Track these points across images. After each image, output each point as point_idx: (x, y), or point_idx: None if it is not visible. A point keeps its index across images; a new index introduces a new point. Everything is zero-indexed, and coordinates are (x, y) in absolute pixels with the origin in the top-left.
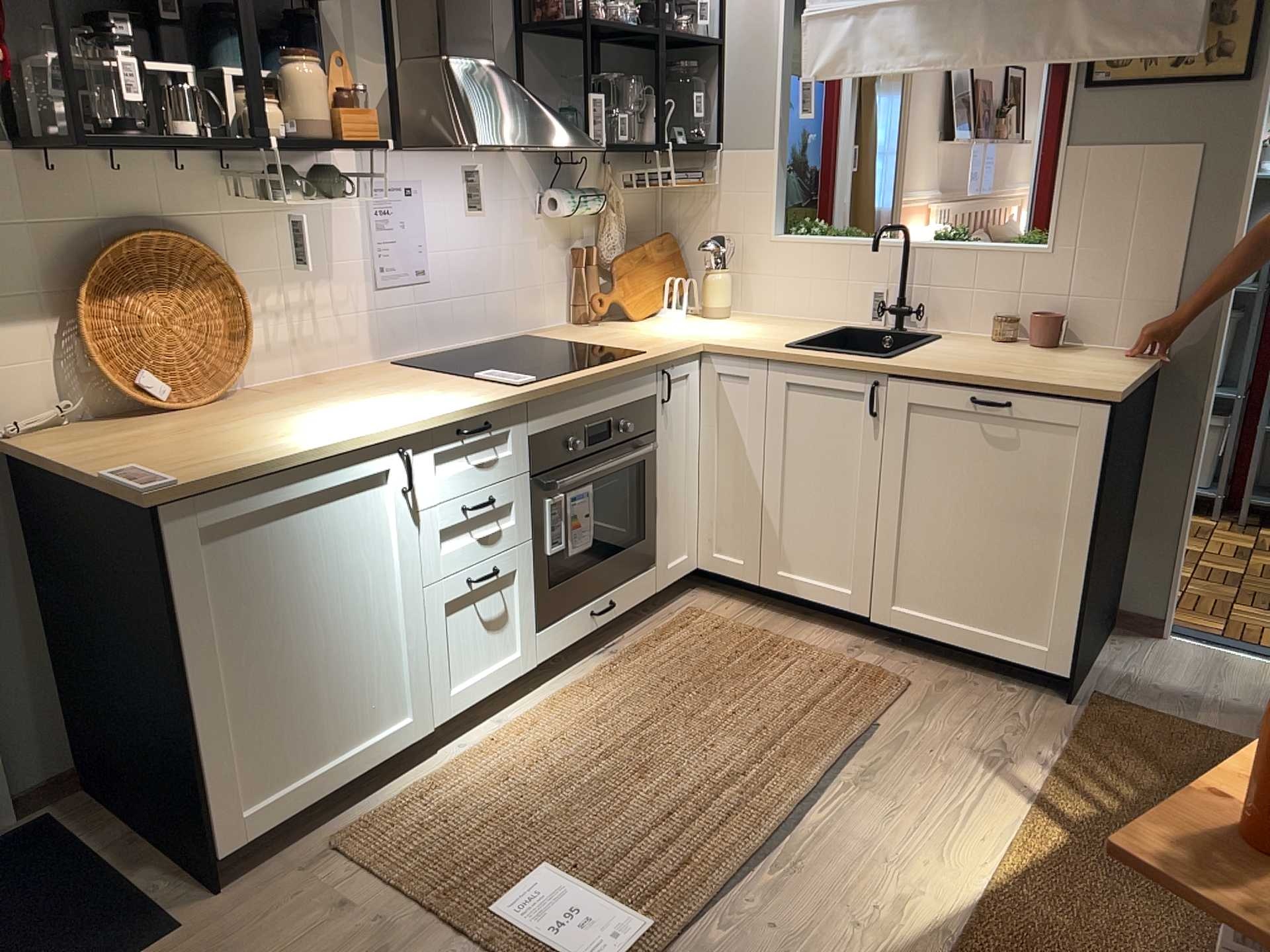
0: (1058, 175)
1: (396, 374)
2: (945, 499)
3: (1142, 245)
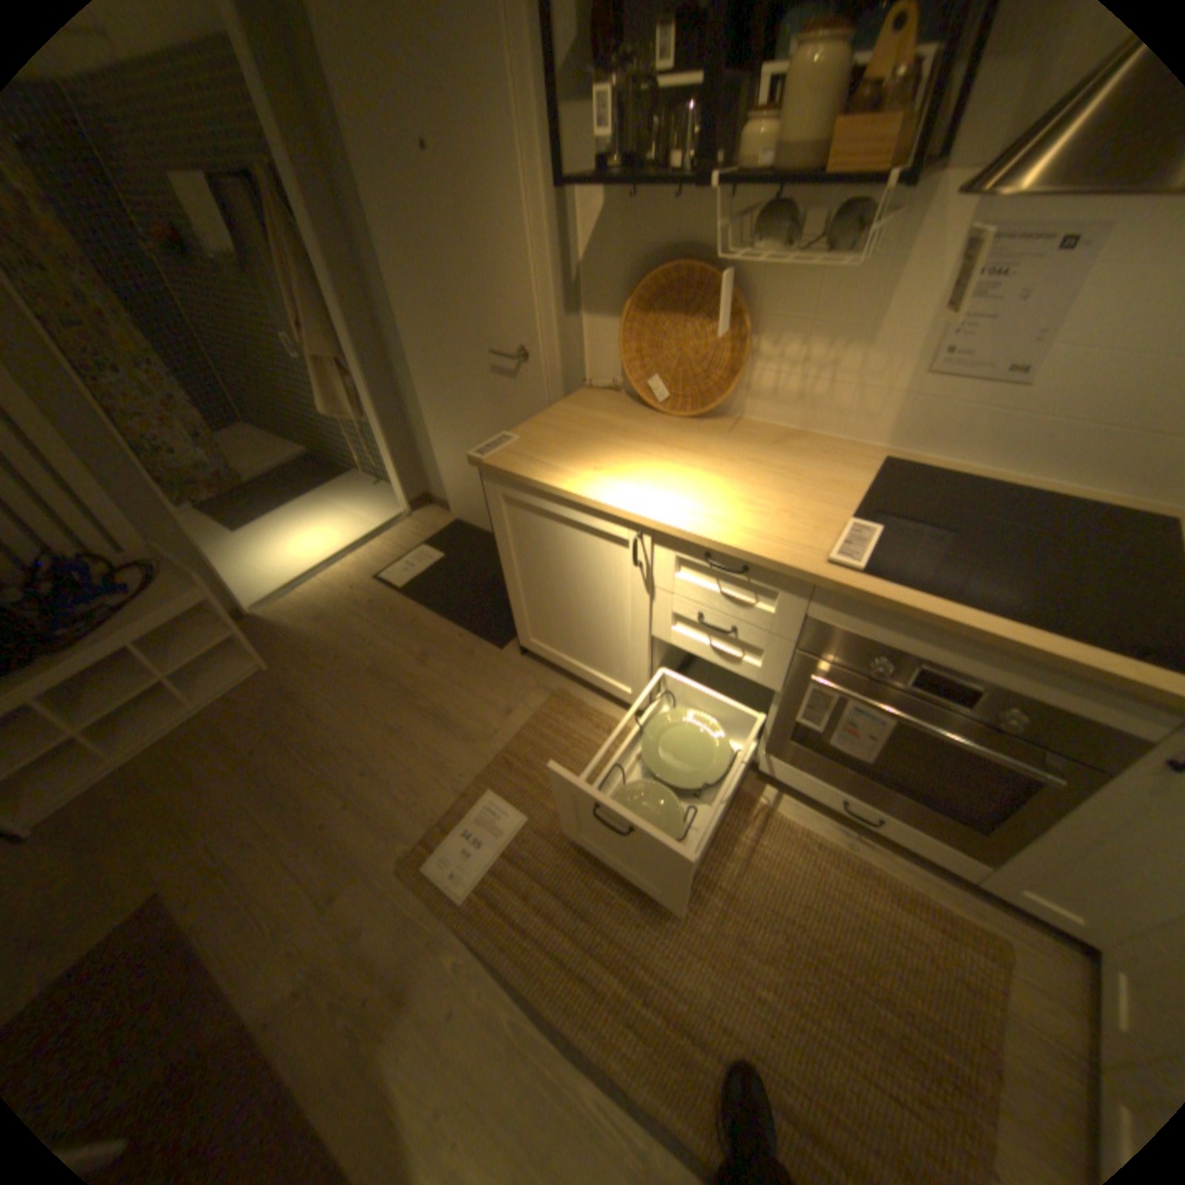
0: None
1: (846, 468)
2: None
3: None
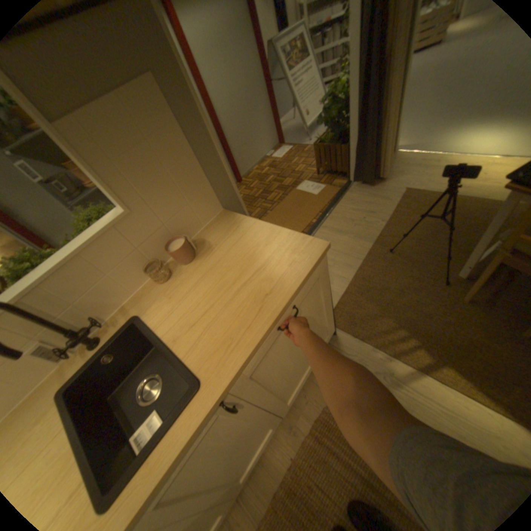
0: (75, 157)
1: None
2: (283, 366)
3: (173, 169)
